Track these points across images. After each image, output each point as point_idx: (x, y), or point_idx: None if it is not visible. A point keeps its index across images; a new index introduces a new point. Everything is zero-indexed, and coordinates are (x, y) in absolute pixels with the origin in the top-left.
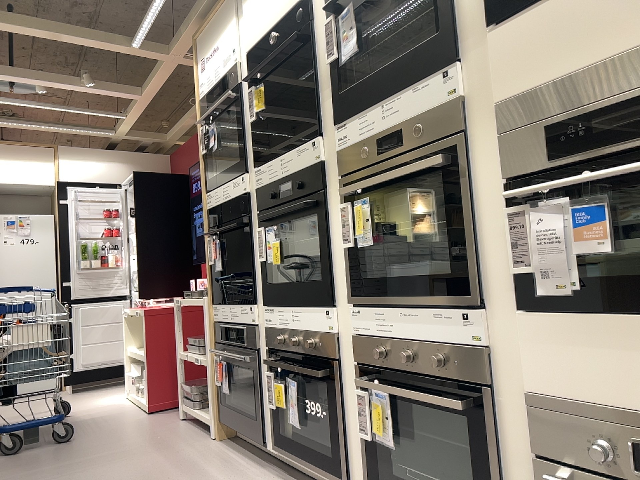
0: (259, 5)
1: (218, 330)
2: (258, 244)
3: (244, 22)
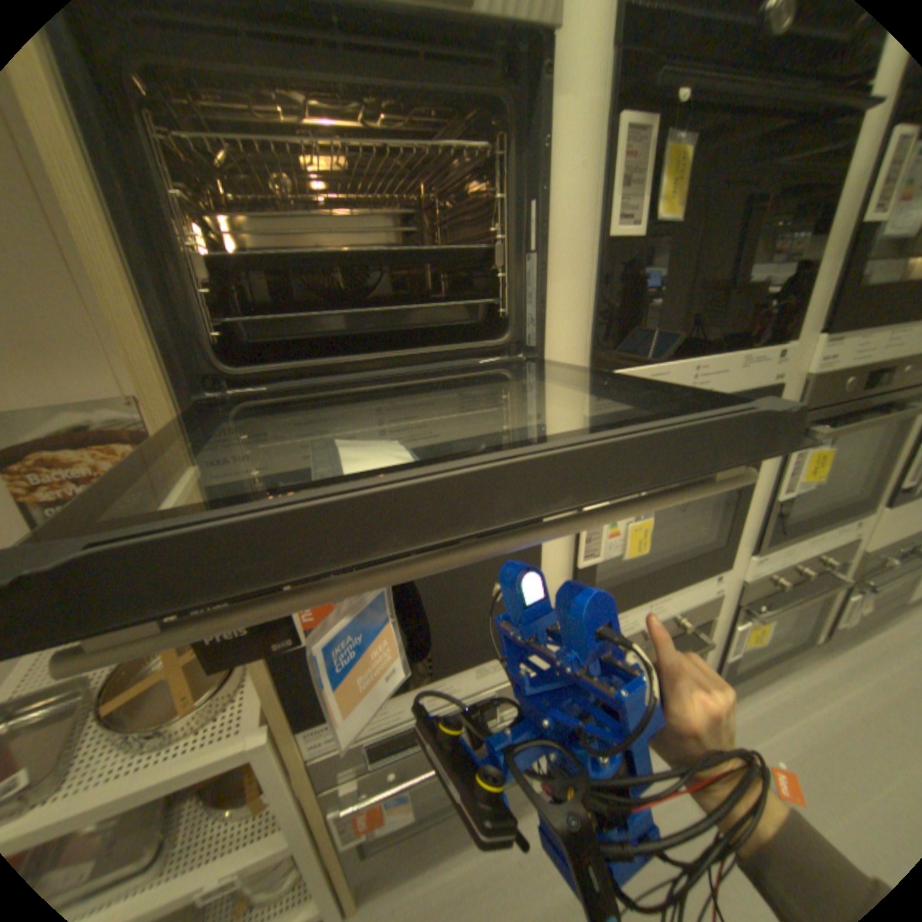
0: None
1: (346, 760)
2: (588, 539)
3: None
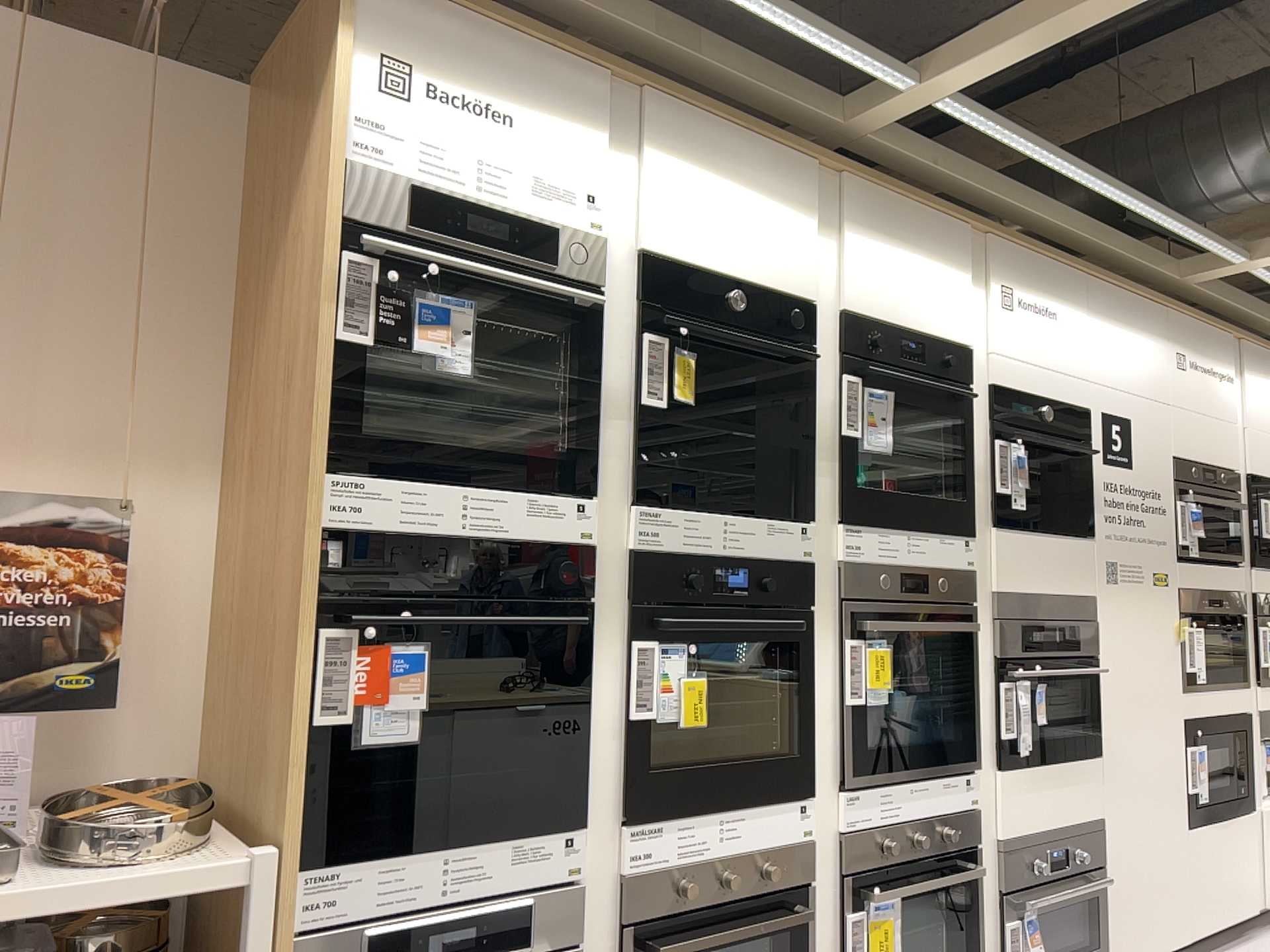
0: (705, 204)
1: None
2: (638, 681)
3: (650, 185)
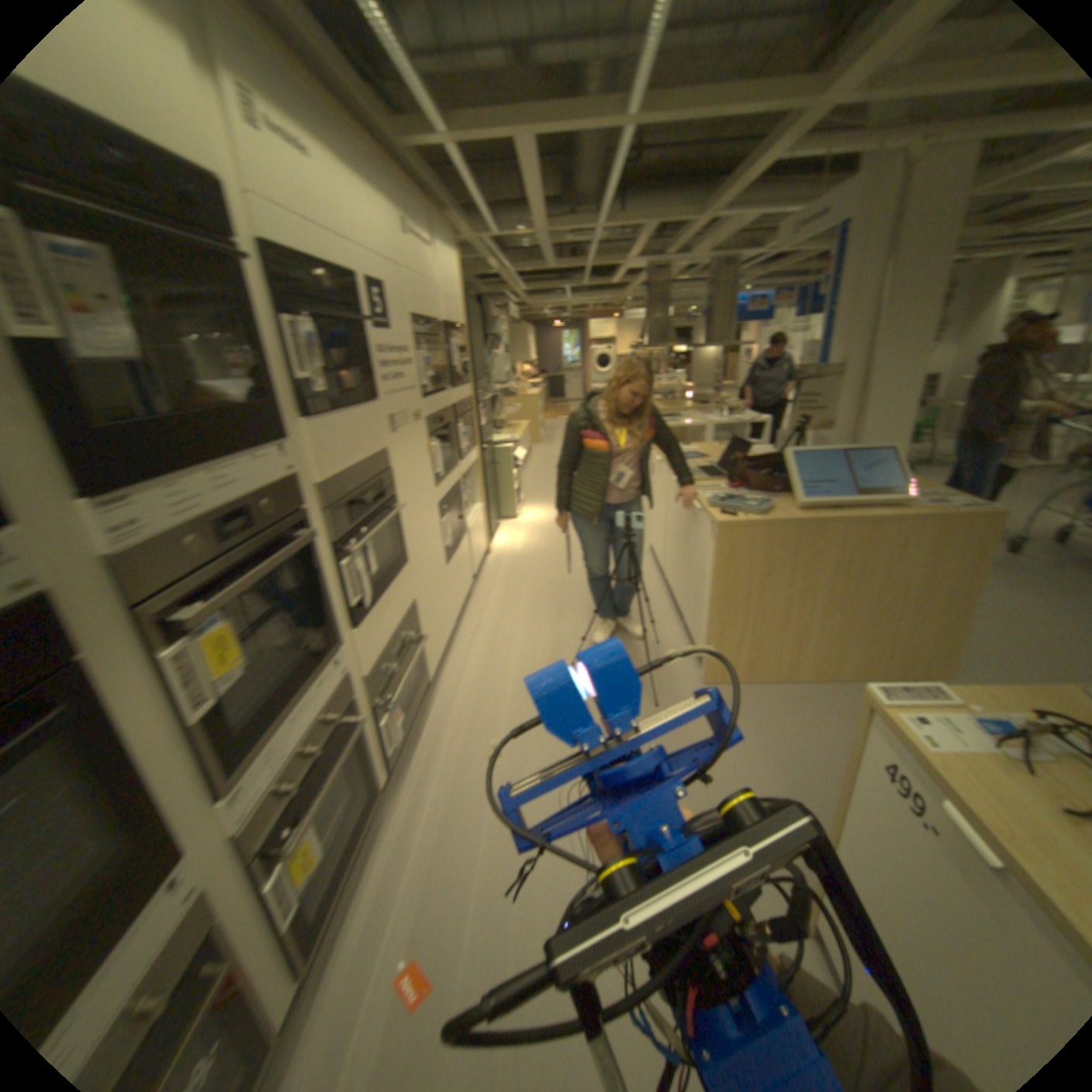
0: None
1: None
2: None
3: None
